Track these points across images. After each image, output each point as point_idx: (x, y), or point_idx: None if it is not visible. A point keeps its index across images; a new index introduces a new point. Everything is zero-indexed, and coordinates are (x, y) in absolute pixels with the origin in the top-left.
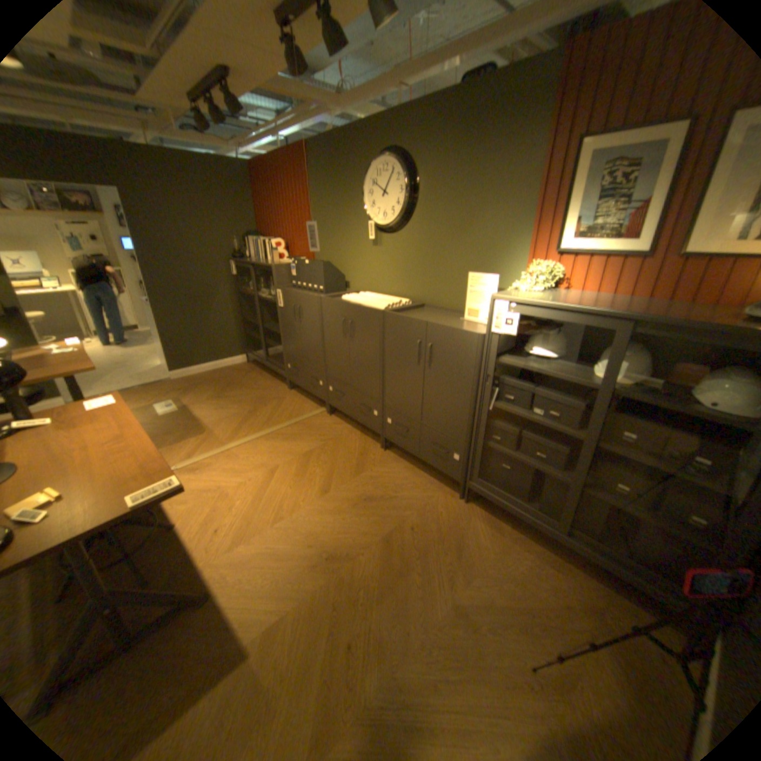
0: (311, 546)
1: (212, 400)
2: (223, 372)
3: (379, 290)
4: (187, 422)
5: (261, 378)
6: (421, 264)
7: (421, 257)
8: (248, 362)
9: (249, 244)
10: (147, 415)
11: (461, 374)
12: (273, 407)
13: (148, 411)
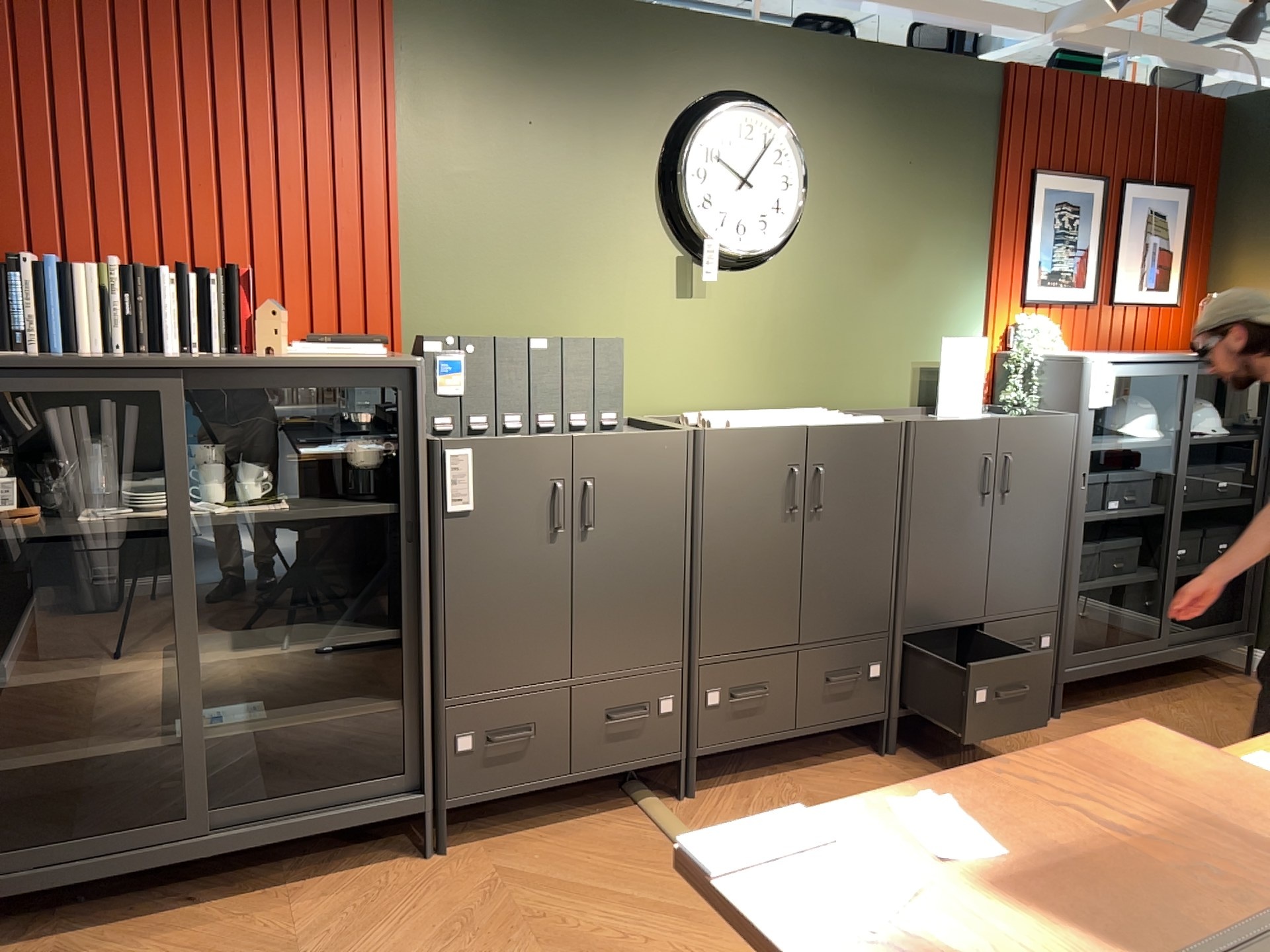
0: None
1: None
2: None
3: (697, 403)
4: None
5: (221, 926)
6: (812, 333)
7: (813, 319)
8: None
9: None
10: None
11: (1053, 489)
12: (564, 901)
13: None
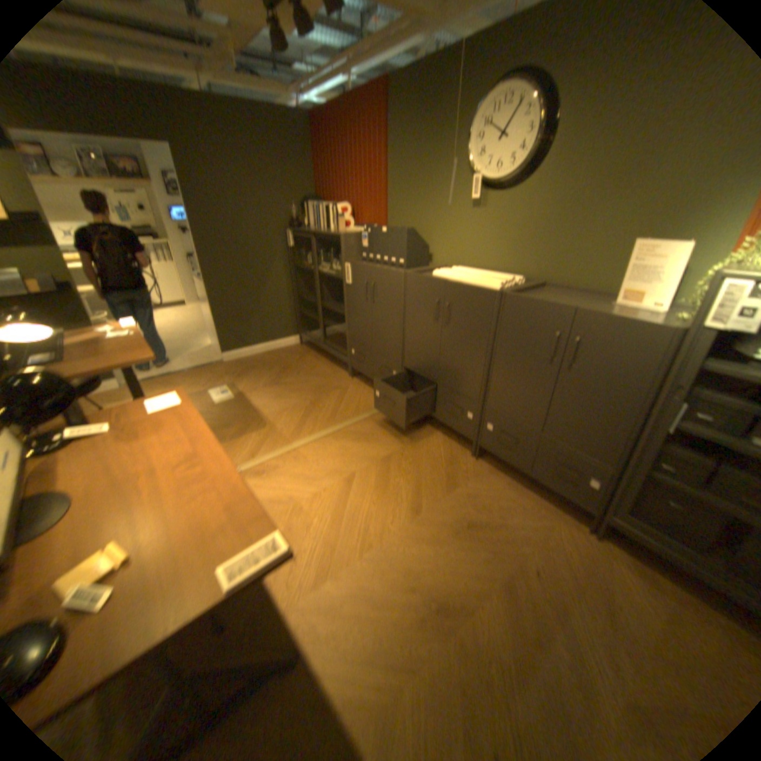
0: (414, 589)
1: (268, 386)
2: (276, 354)
3: (475, 263)
4: (245, 411)
5: (318, 362)
6: (545, 229)
7: (547, 220)
8: (301, 343)
9: (308, 209)
10: (202, 401)
11: (627, 381)
12: (336, 397)
13: (203, 396)
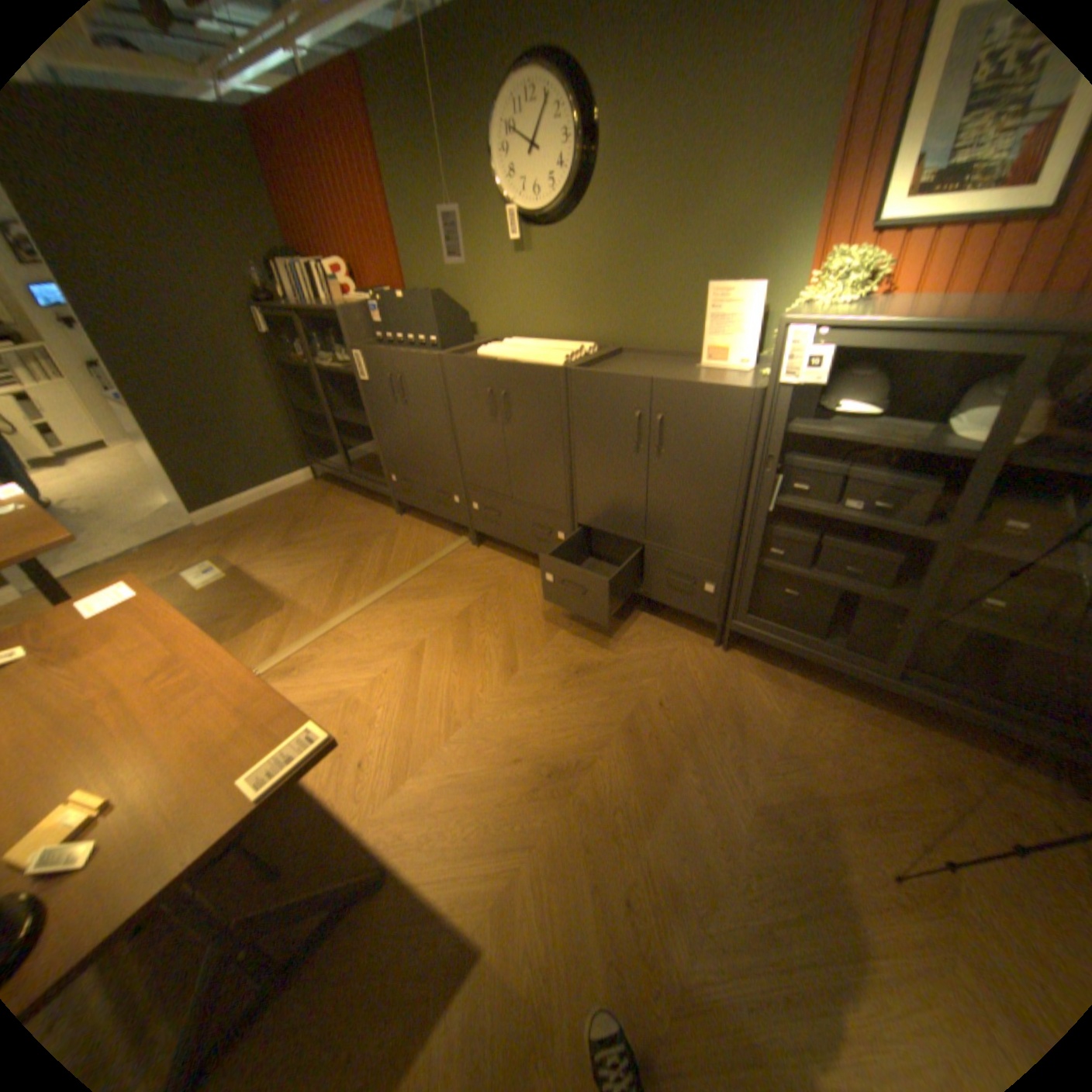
0: (519, 761)
1: (277, 550)
2: (280, 502)
3: (534, 332)
4: (249, 594)
5: (347, 503)
6: (610, 278)
7: (610, 265)
8: (316, 480)
9: (280, 273)
10: (176, 593)
11: (719, 460)
12: (382, 548)
13: (174, 585)
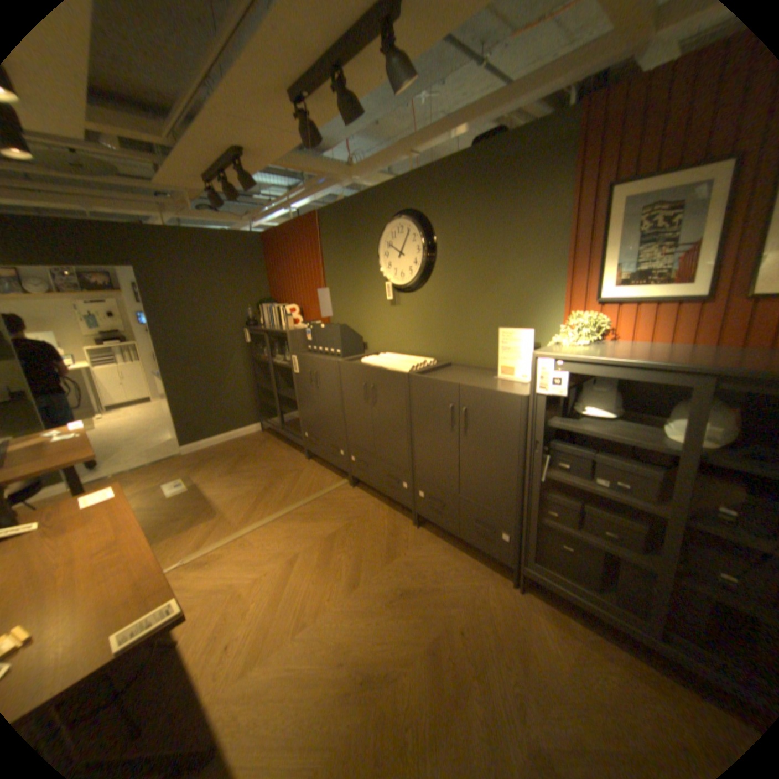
0: (341, 666)
1: (224, 476)
2: (236, 444)
3: (400, 350)
4: (196, 504)
5: (277, 448)
6: (444, 322)
7: (444, 315)
8: (263, 431)
9: (263, 311)
10: (154, 499)
11: (504, 441)
12: (290, 481)
13: (155, 493)
